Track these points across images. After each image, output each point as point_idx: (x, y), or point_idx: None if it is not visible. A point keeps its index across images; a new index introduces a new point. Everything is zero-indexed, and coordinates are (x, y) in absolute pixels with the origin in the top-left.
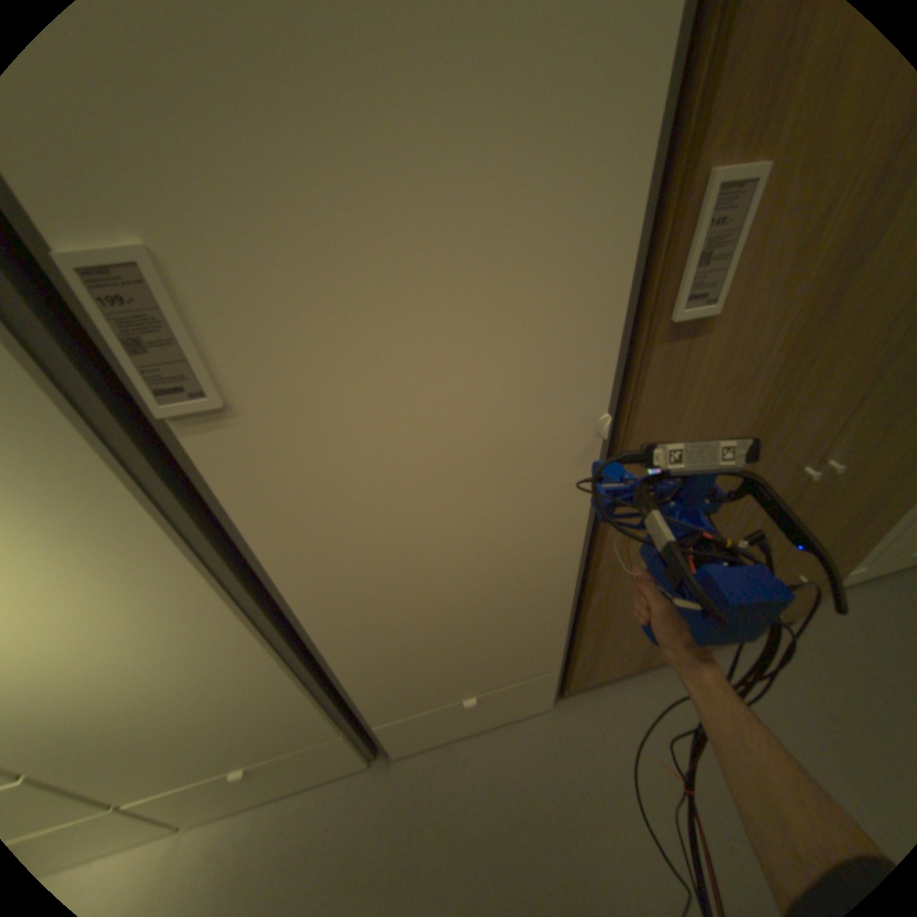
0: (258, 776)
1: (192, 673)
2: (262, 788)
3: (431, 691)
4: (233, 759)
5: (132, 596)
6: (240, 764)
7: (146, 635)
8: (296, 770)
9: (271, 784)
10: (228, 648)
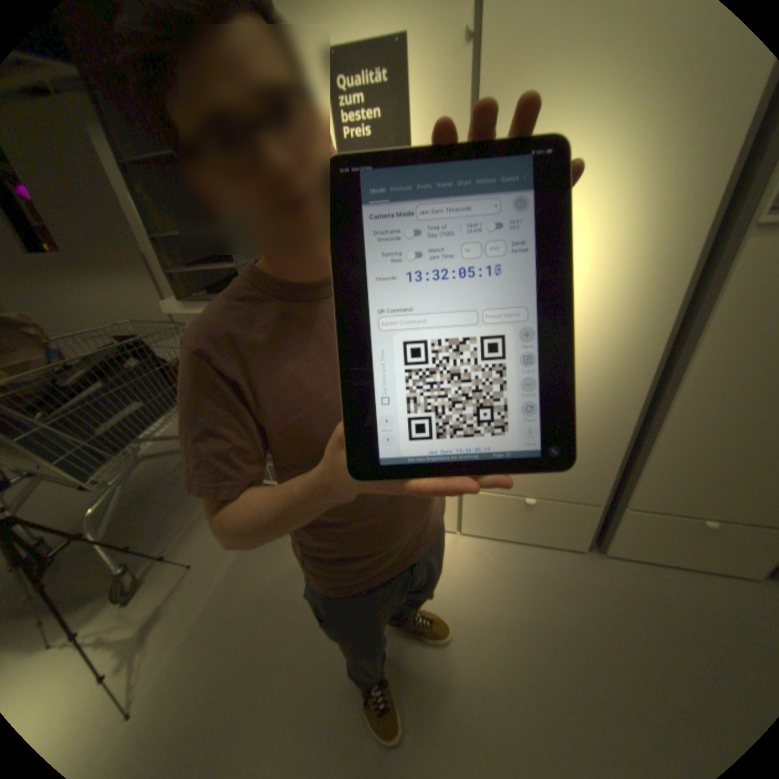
0: (536, 512)
1: (597, 401)
2: (527, 525)
3: (695, 497)
4: (540, 488)
5: (629, 333)
6: (538, 496)
7: (608, 362)
8: (556, 522)
9: (533, 526)
10: (630, 390)
